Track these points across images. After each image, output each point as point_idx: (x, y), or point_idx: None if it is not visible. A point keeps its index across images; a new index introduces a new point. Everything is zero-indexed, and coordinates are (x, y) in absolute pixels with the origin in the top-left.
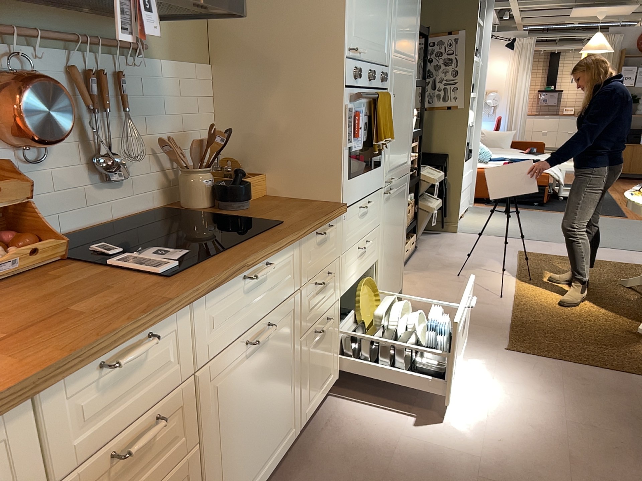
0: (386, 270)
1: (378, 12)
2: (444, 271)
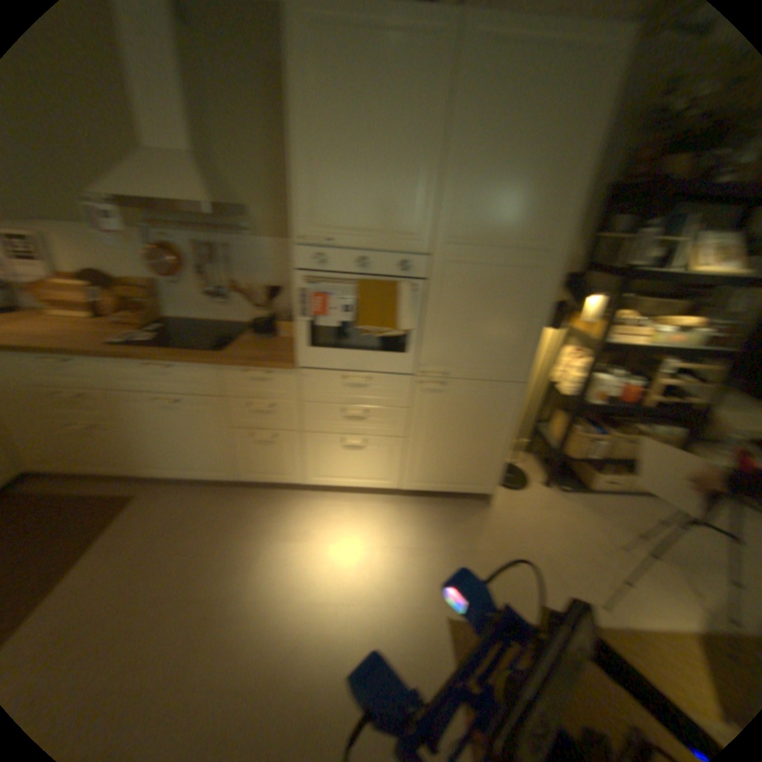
0: (434, 456)
1: (390, 192)
2: (621, 535)
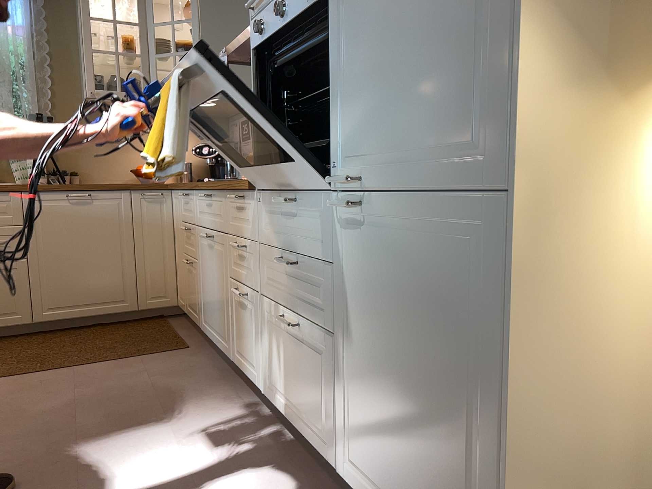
0: (372, 409)
1: None
2: None
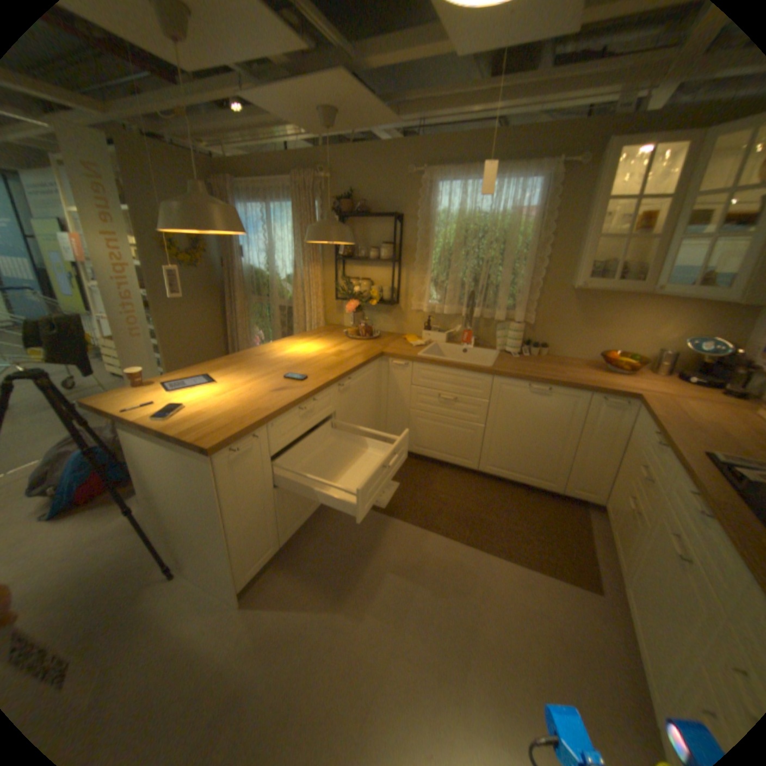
0: None
1: None
2: None
